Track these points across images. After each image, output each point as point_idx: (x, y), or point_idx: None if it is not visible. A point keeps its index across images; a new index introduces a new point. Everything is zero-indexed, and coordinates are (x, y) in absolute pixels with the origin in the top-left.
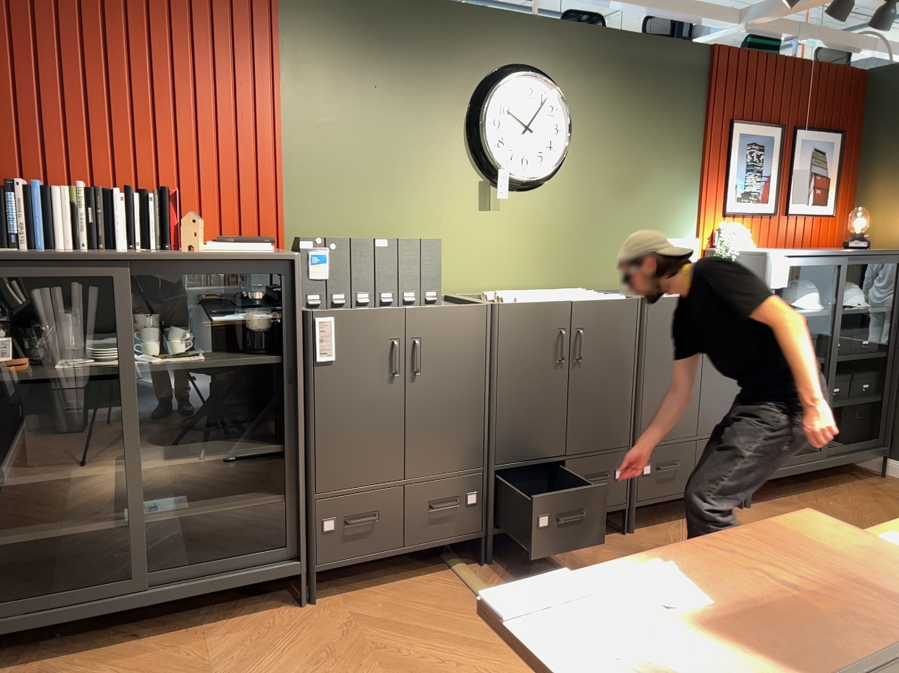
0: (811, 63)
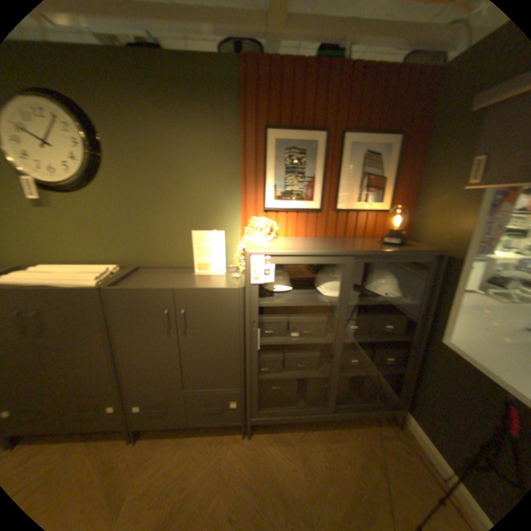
0: (364, 62)
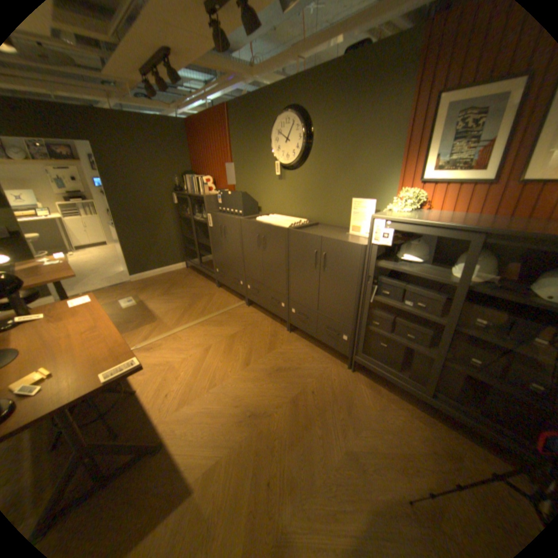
0: None
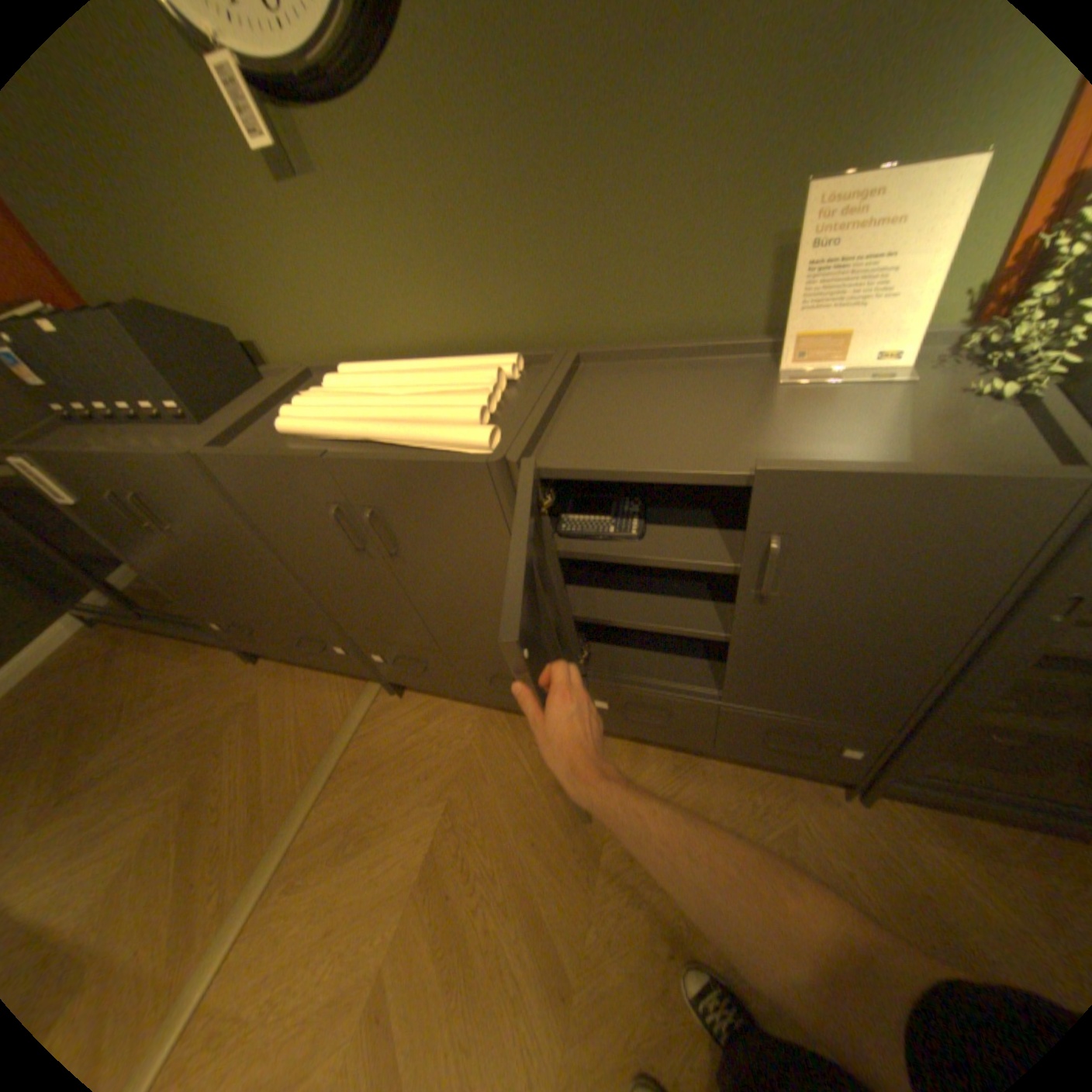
0: None
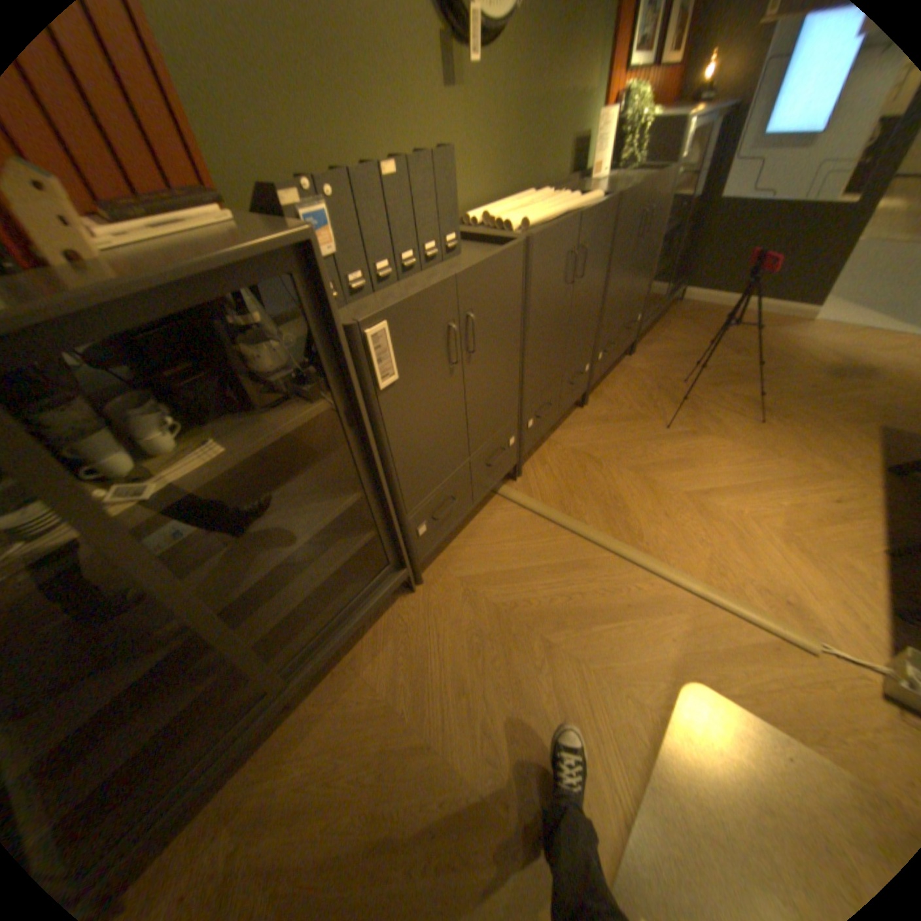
0: None
